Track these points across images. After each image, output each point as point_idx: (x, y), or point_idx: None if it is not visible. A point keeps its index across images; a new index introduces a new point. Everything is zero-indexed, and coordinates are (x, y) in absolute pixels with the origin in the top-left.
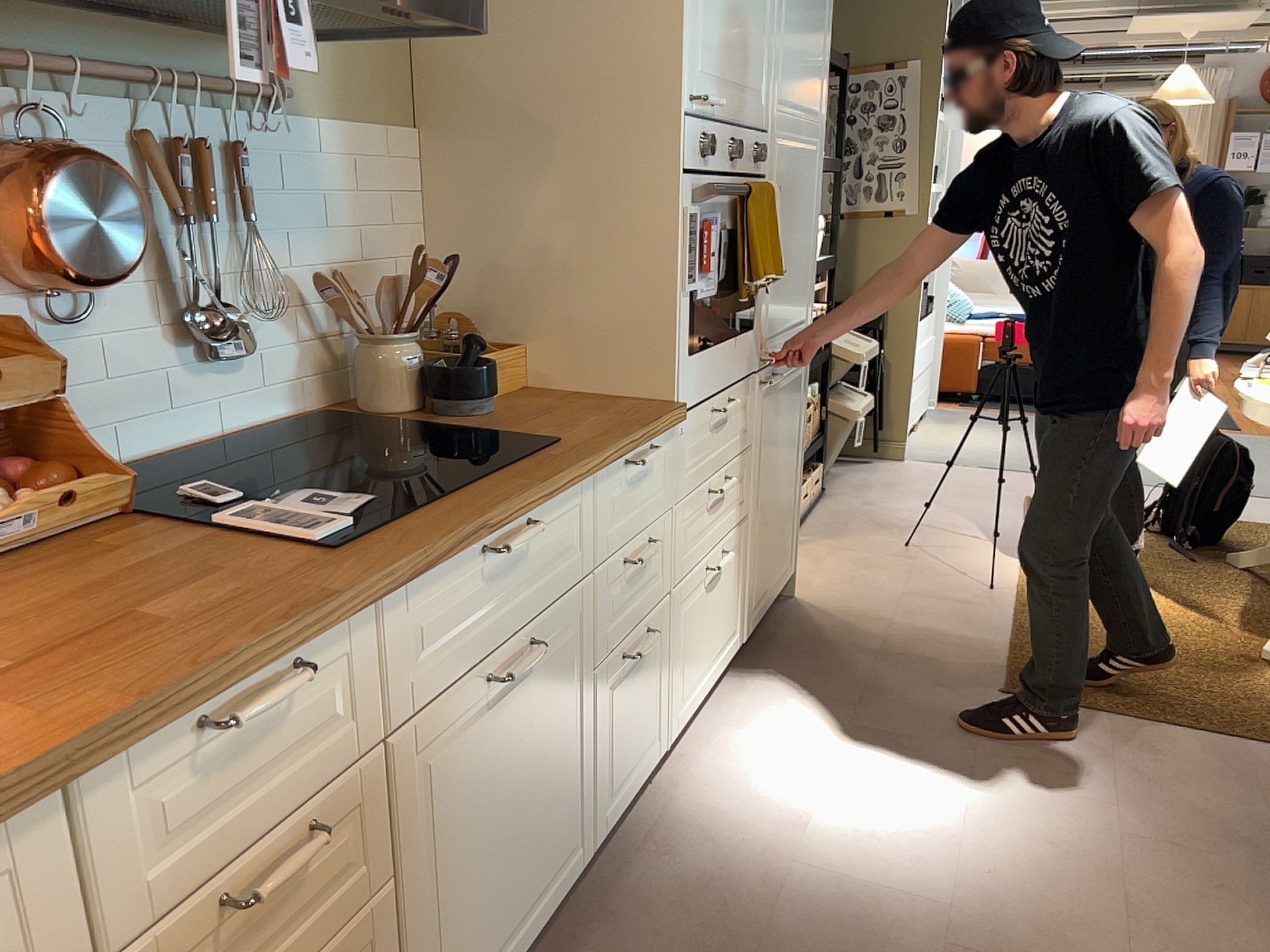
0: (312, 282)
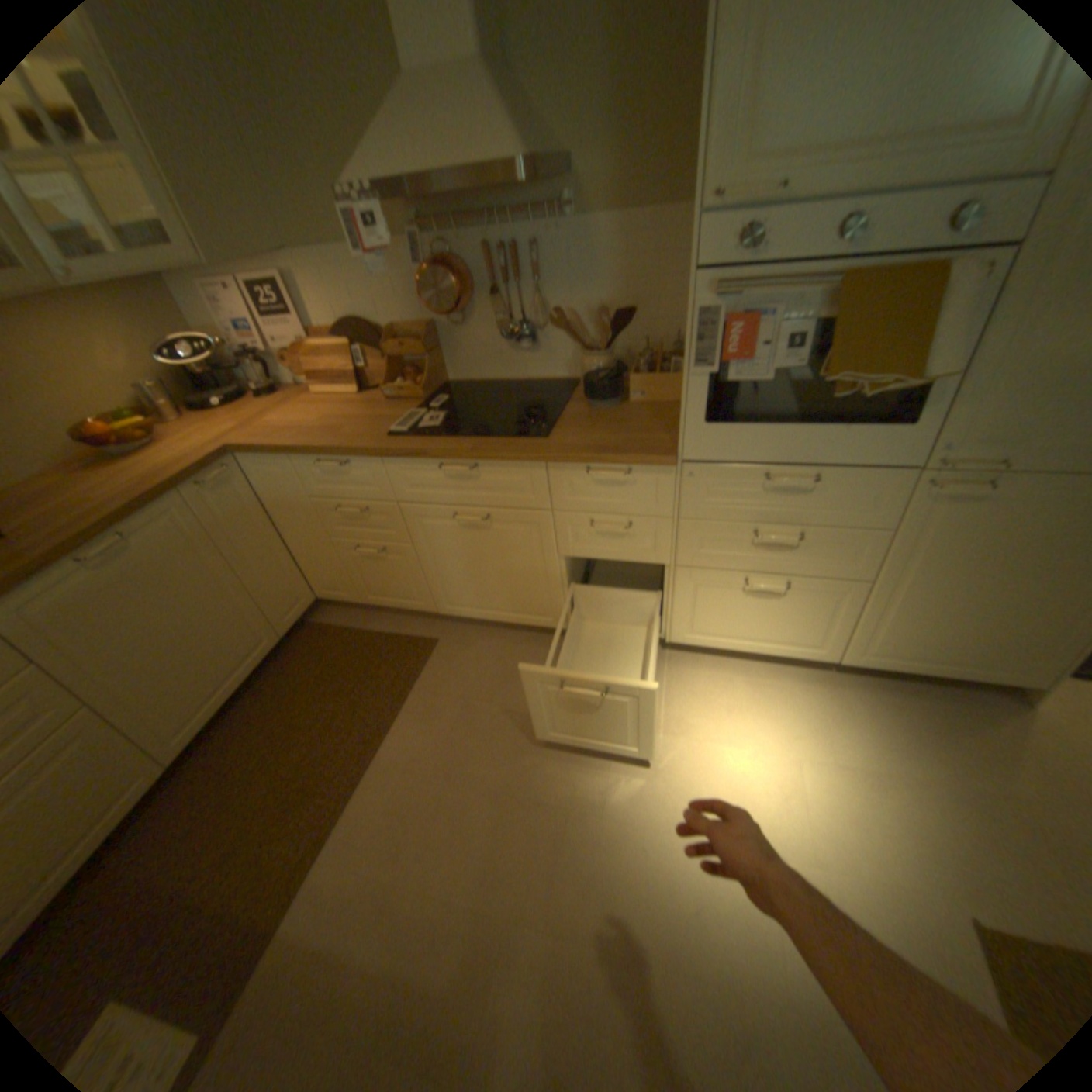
0: (583, 312)
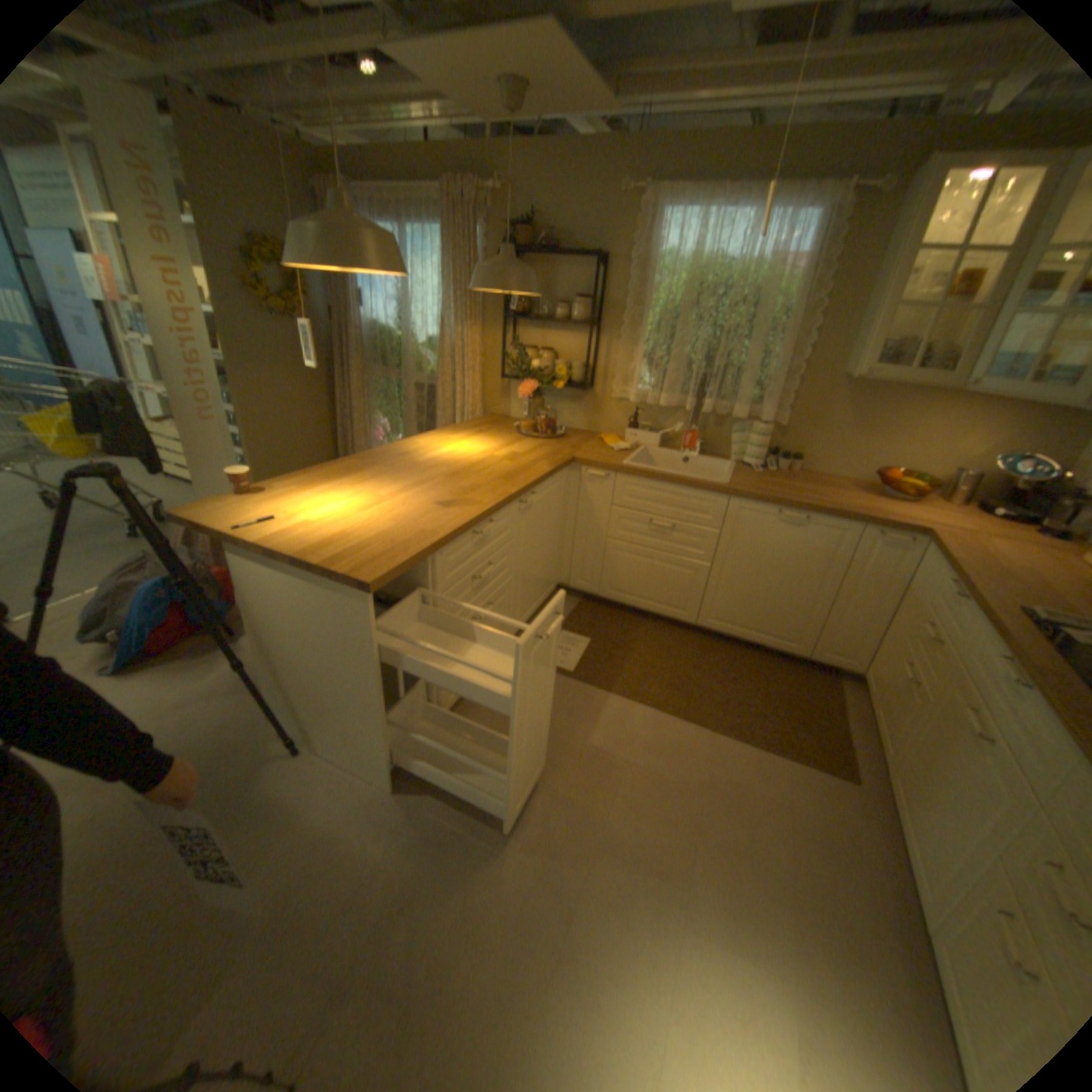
0: None
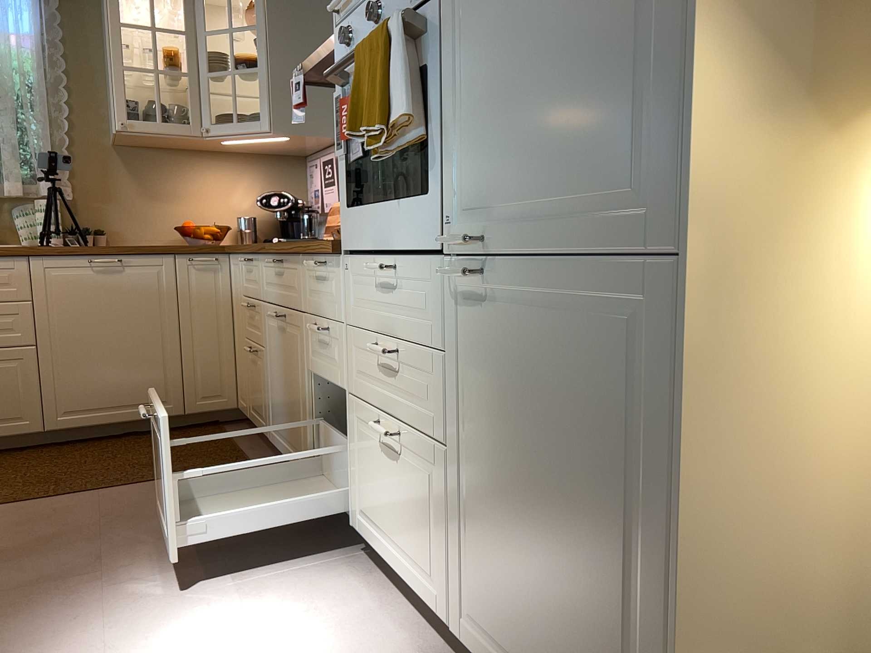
0: None
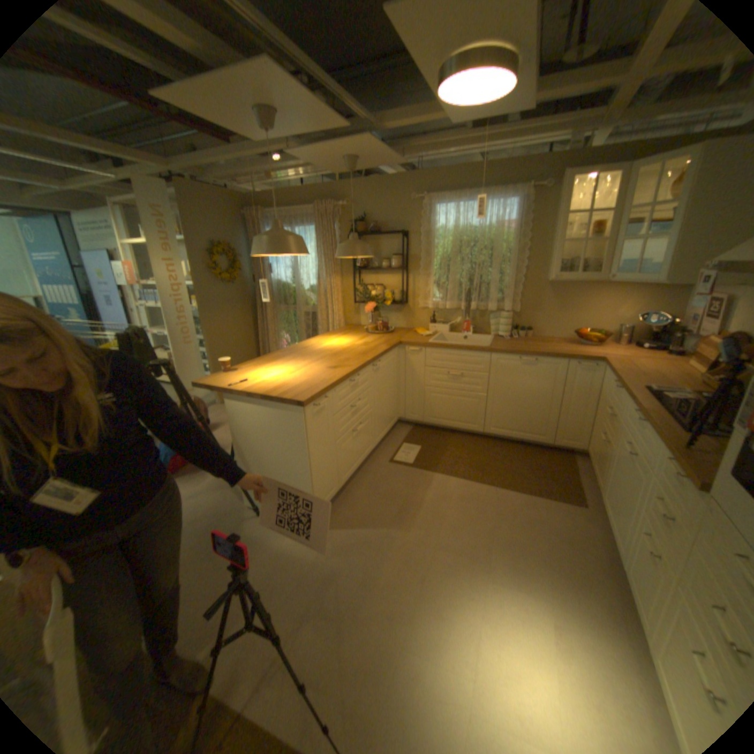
0: None
